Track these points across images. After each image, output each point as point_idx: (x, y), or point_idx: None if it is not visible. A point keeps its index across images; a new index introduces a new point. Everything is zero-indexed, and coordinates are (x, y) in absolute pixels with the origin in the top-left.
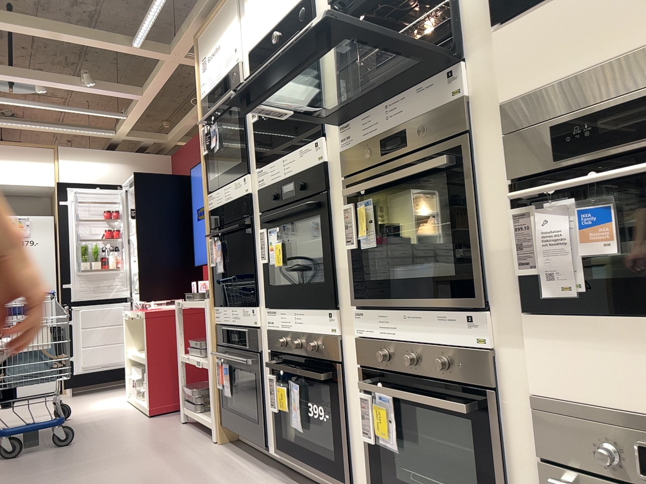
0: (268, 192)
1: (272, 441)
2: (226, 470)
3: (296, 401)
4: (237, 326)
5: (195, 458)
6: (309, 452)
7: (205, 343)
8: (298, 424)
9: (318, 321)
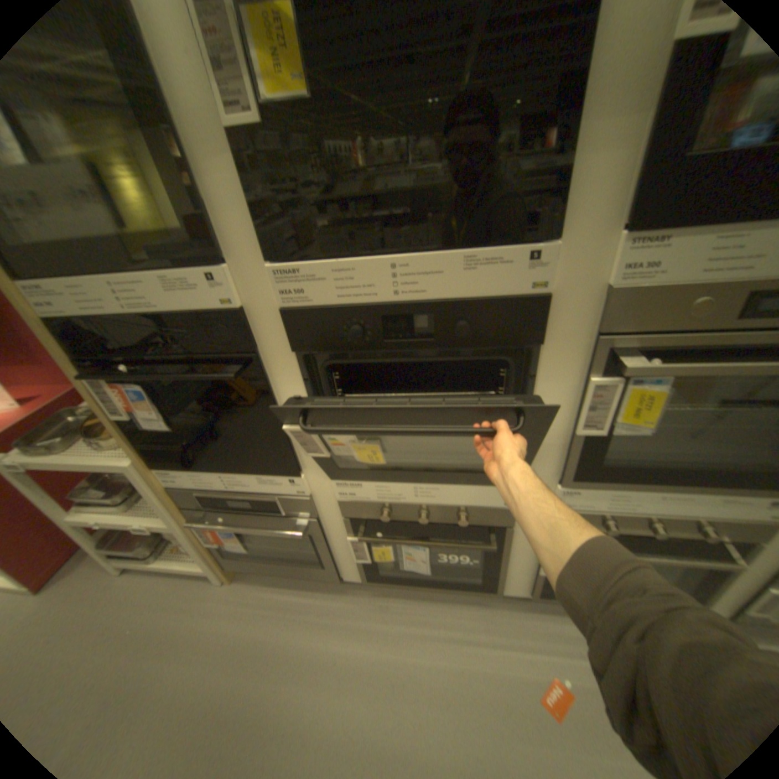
0: (330, 322)
1: (350, 575)
2: (296, 625)
3: (420, 558)
4: (244, 494)
5: (231, 633)
6: (429, 581)
7: (119, 496)
8: (421, 572)
9: (475, 496)
